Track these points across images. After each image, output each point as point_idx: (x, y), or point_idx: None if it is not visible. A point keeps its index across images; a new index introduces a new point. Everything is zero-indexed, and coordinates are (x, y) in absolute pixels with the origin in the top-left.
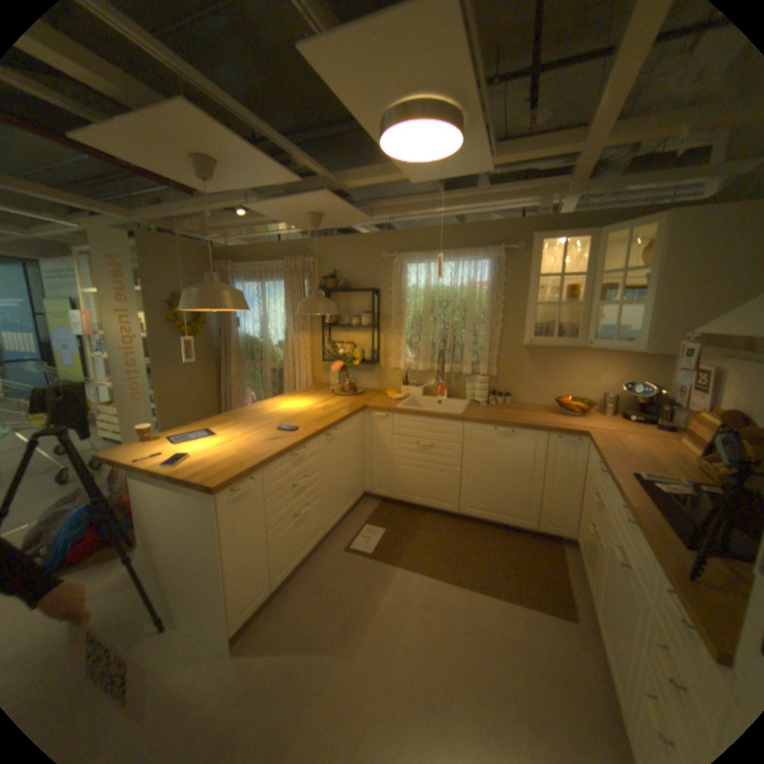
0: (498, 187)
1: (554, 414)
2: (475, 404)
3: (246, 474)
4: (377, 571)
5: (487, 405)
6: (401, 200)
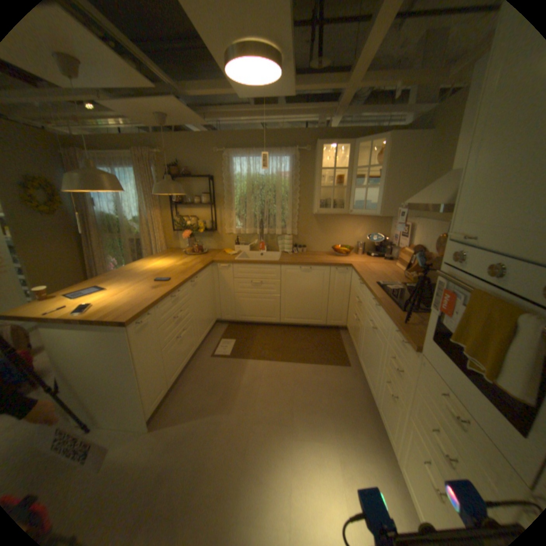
0: (293, 106)
1: (331, 256)
2: (285, 253)
3: (144, 311)
4: (235, 364)
5: (292, 254)
6: (226, 108)
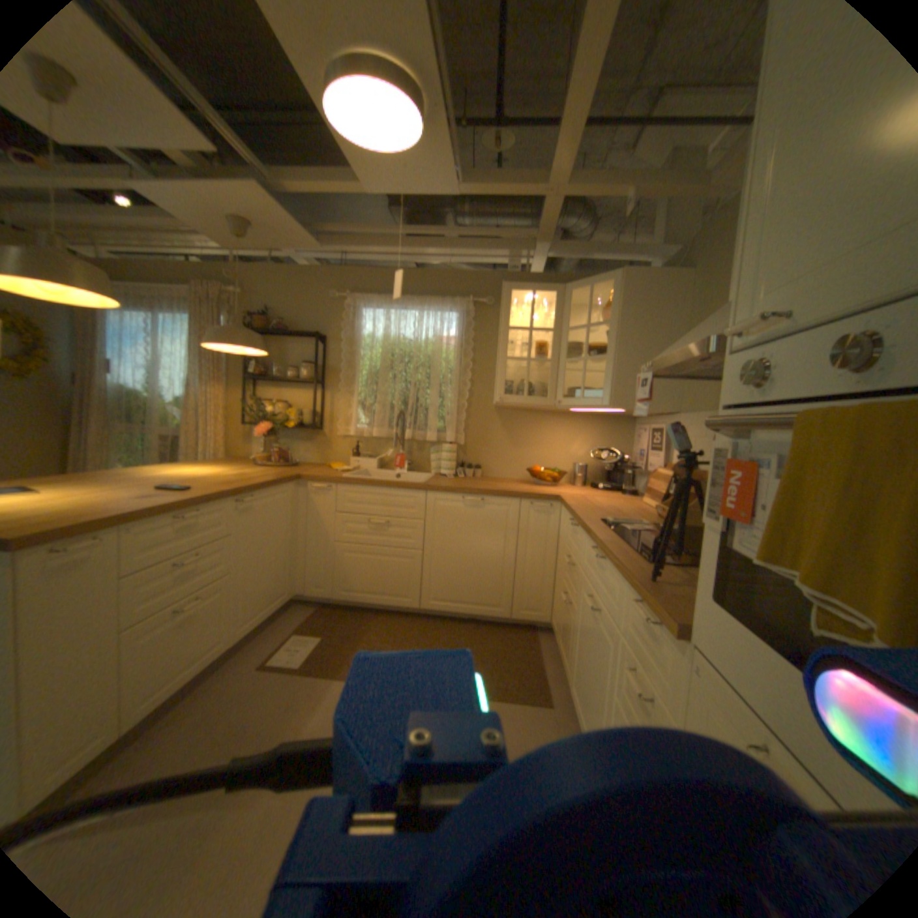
0: (466, 230)
1: (525, 484)
2: (441, 477)
3: (86, 528)
4: (305, 688)
5: (454, 478)
6: (356, 227)
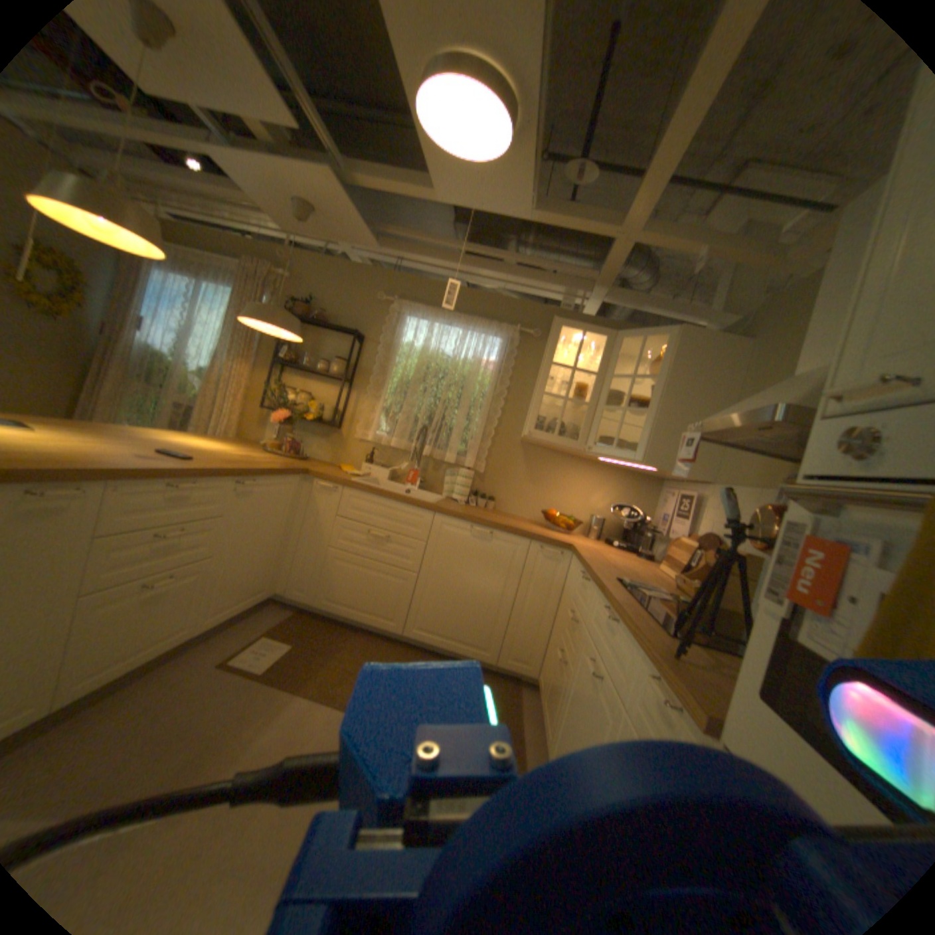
0: (527, 259)
1: (537, 527)
2: (451, 501)
3: (69, 475)
4: (263, 698)
5: (464, 505)
6: (418, 234)
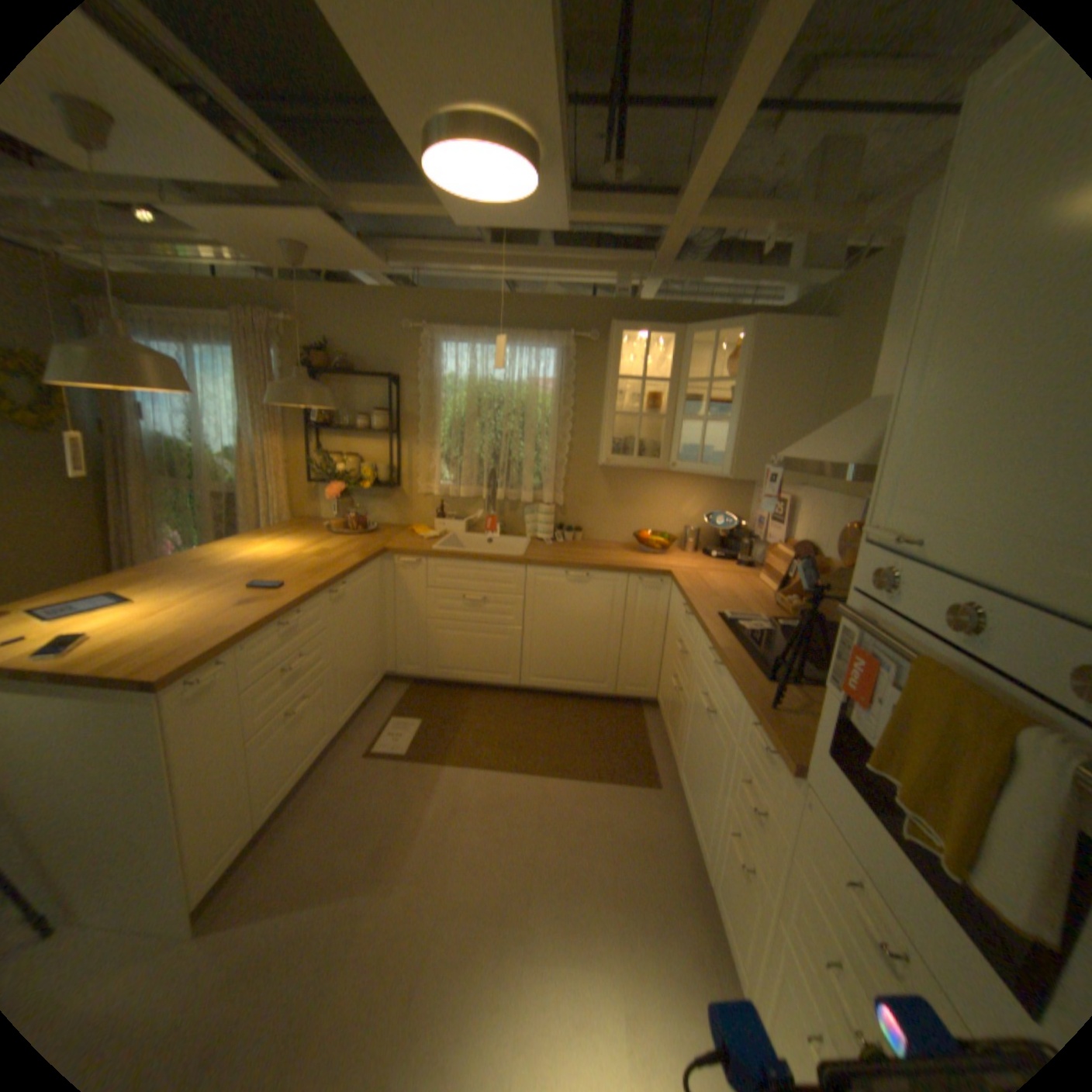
0: (567, 253)
1: (631, 552)
2: (538, 543)
3: (208, 657)
4: (415, 776)
5: (552, 545)
6: (433, 247)
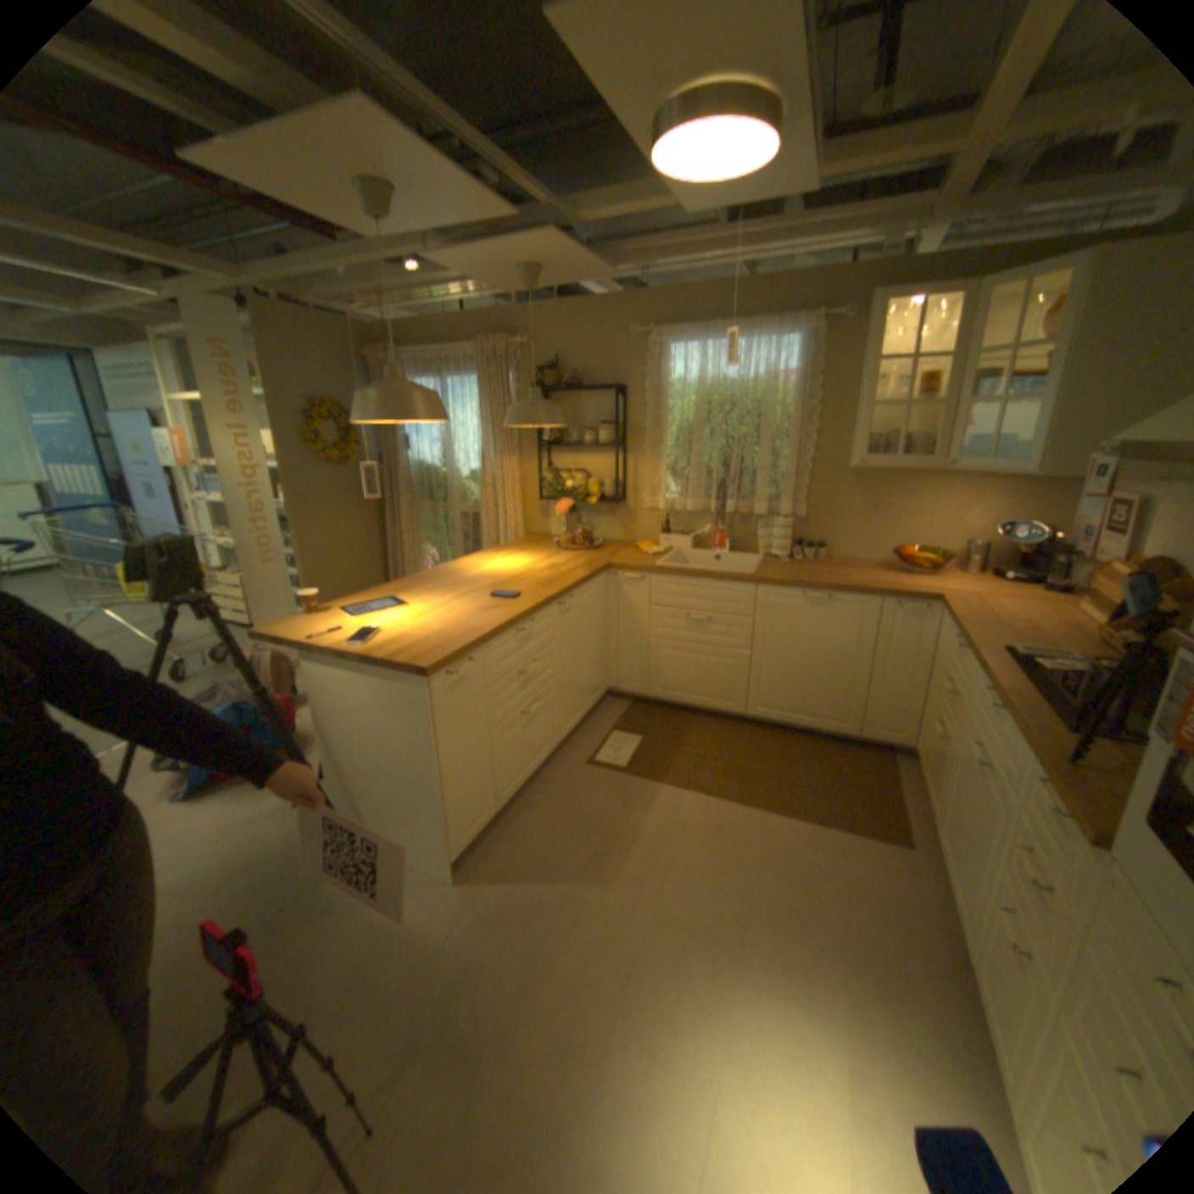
0: (819, 214)
1: (891, 571)
2: (772, 559)
3: (463, 653)
4: (635, 789)
5: (789, 562)
6: (663, 238)
